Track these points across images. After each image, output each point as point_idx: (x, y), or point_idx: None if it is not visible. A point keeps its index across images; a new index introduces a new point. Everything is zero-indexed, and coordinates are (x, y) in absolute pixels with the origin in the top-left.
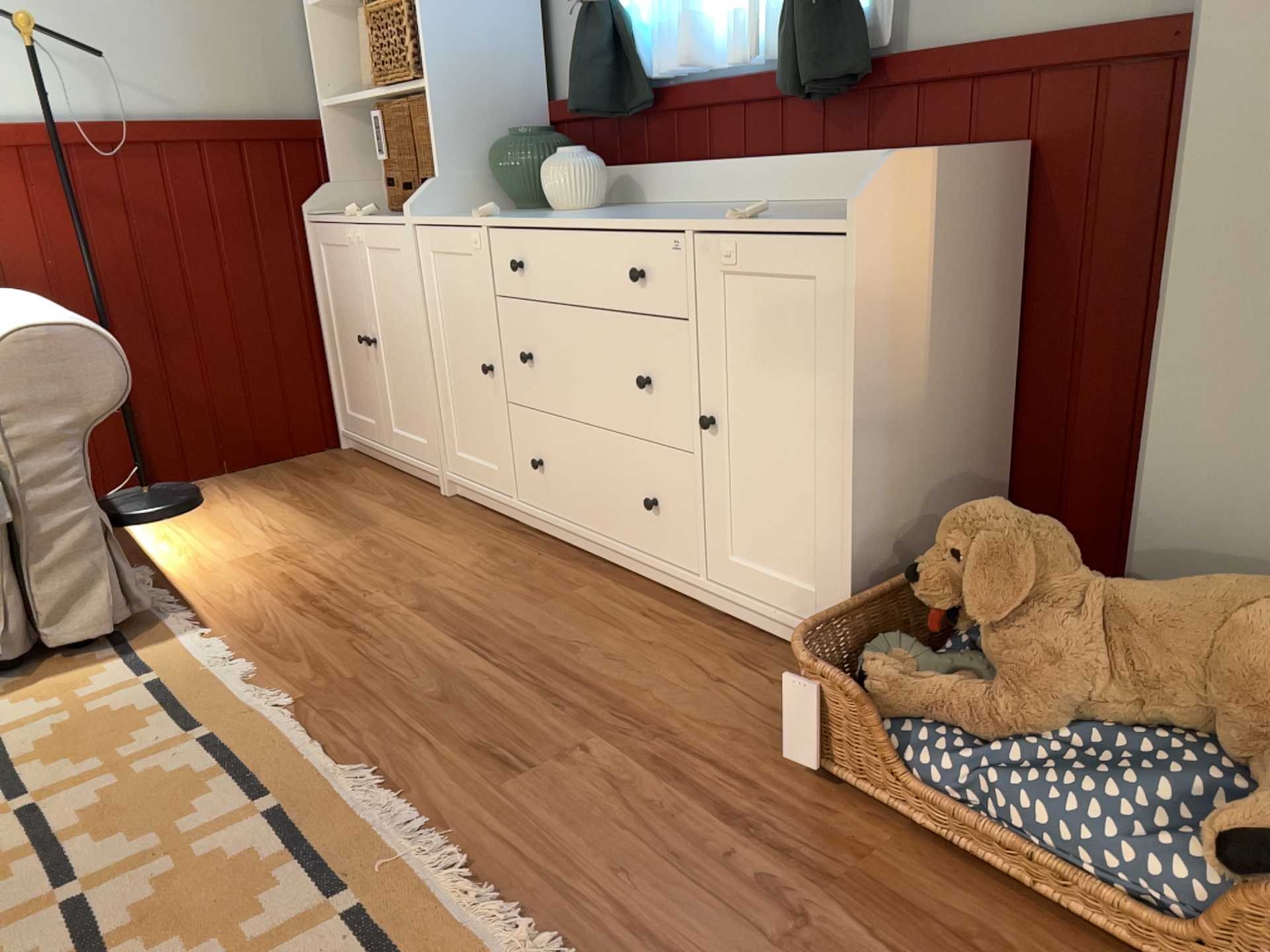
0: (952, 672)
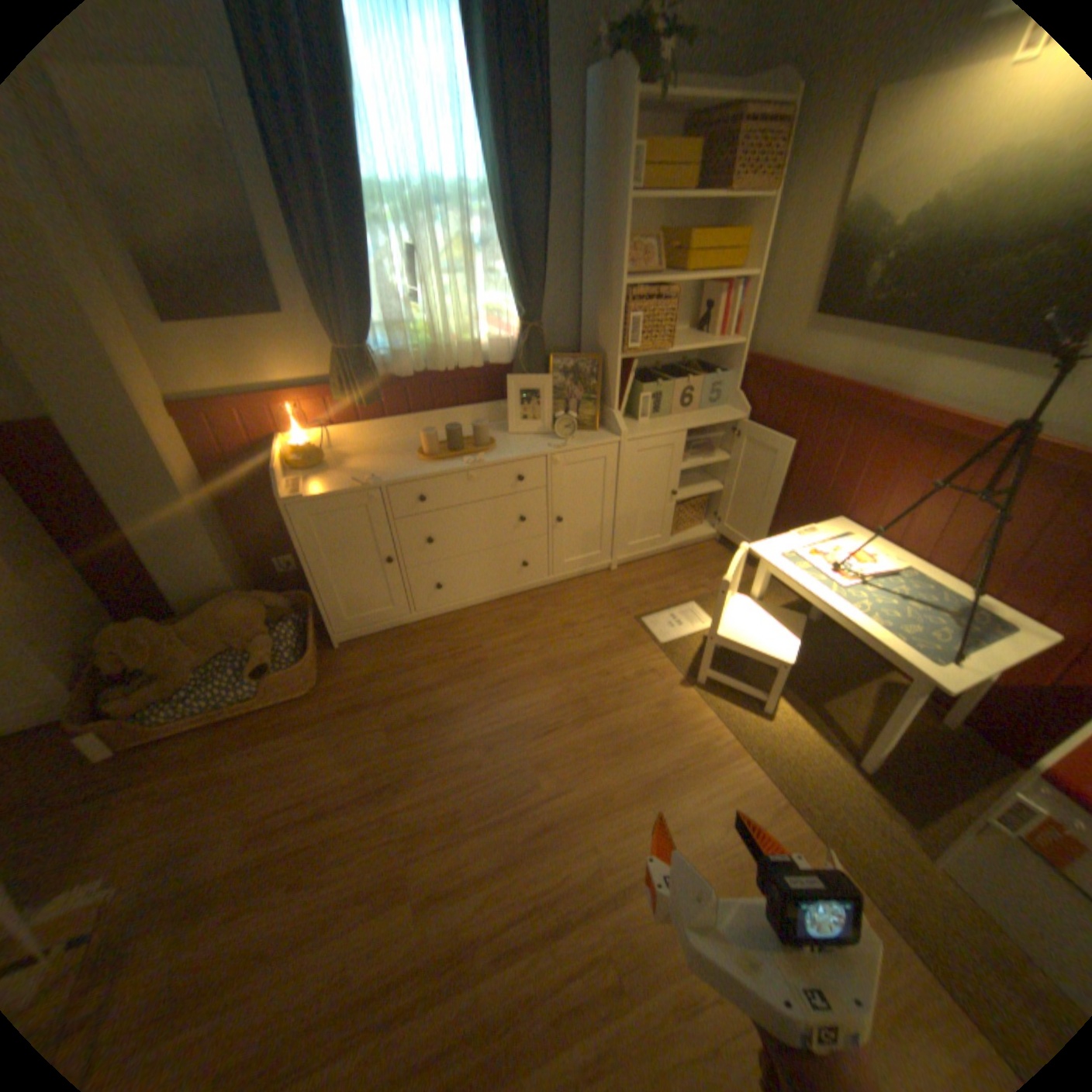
0: (138, 688)
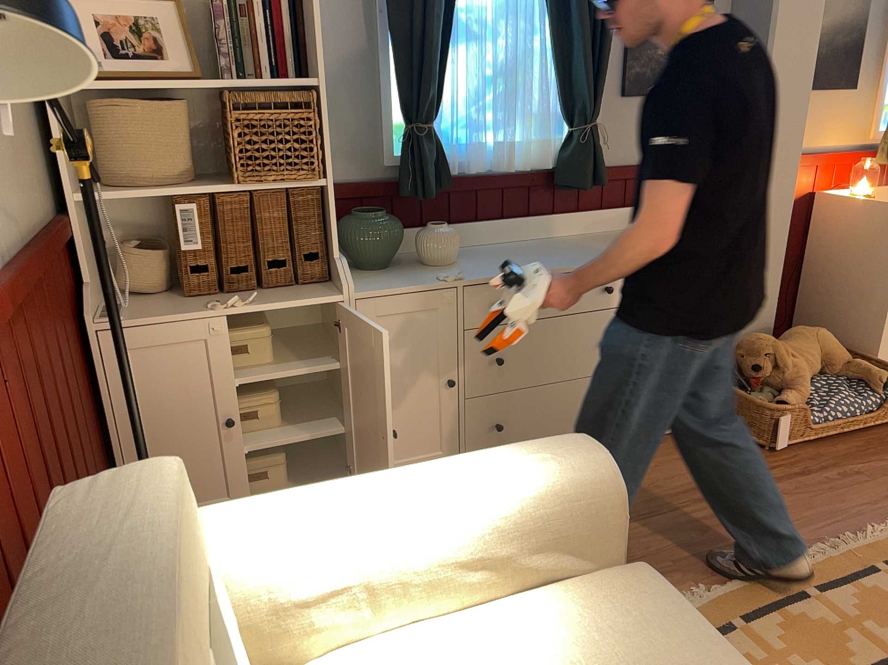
0: (770, 395)
